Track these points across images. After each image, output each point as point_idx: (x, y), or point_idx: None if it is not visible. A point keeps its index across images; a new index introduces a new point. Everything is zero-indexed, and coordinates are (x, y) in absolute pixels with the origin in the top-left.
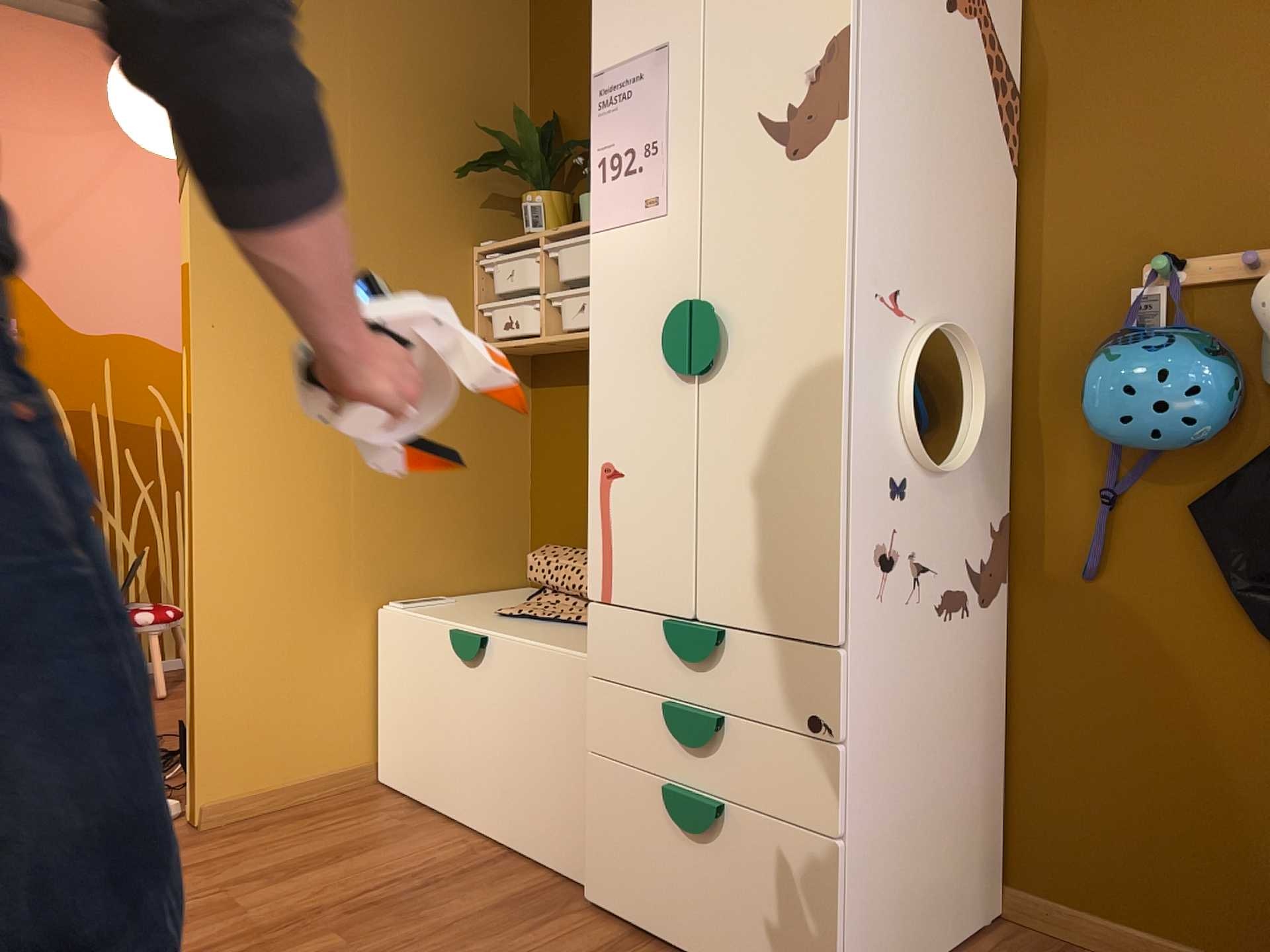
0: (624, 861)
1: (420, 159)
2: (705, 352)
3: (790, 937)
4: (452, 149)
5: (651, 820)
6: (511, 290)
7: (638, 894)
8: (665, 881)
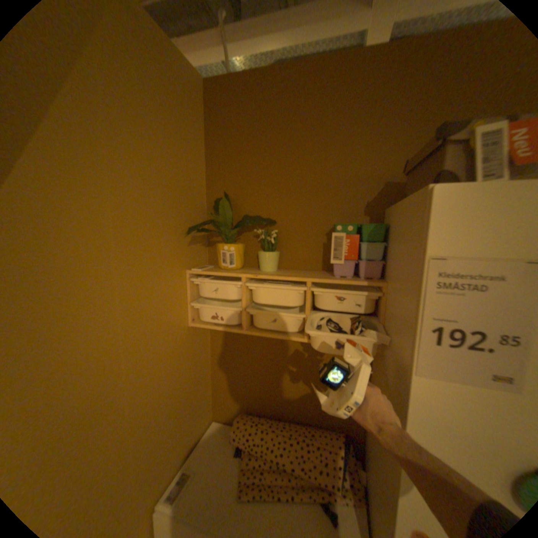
0: None
1: (157, 223)
2: None
3: None
4: (173, 213)
5: None
6: (217, 298)
7: None
8: None
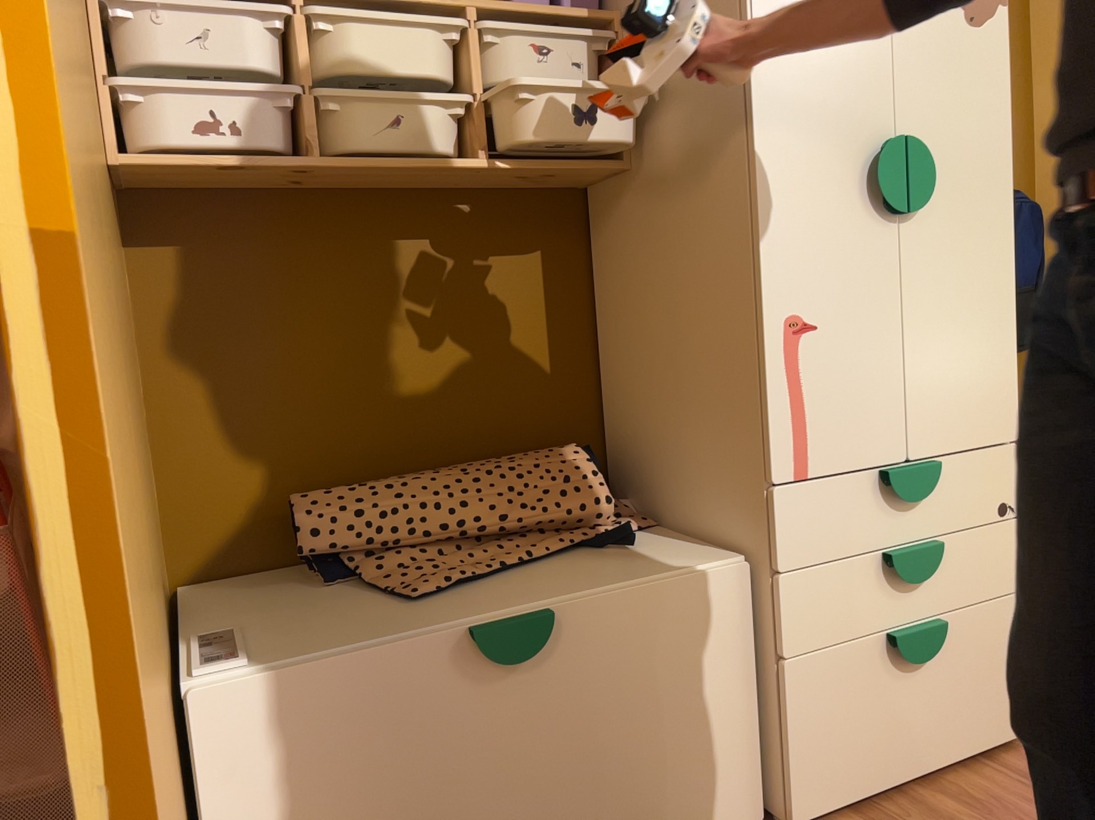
0: (842, 745)
1: None
2: (923, 193)
3: (994, 688)
4: None
5: (870, 680)
6: (209, 68)
7: (860, 765)
8: (888, 727)
